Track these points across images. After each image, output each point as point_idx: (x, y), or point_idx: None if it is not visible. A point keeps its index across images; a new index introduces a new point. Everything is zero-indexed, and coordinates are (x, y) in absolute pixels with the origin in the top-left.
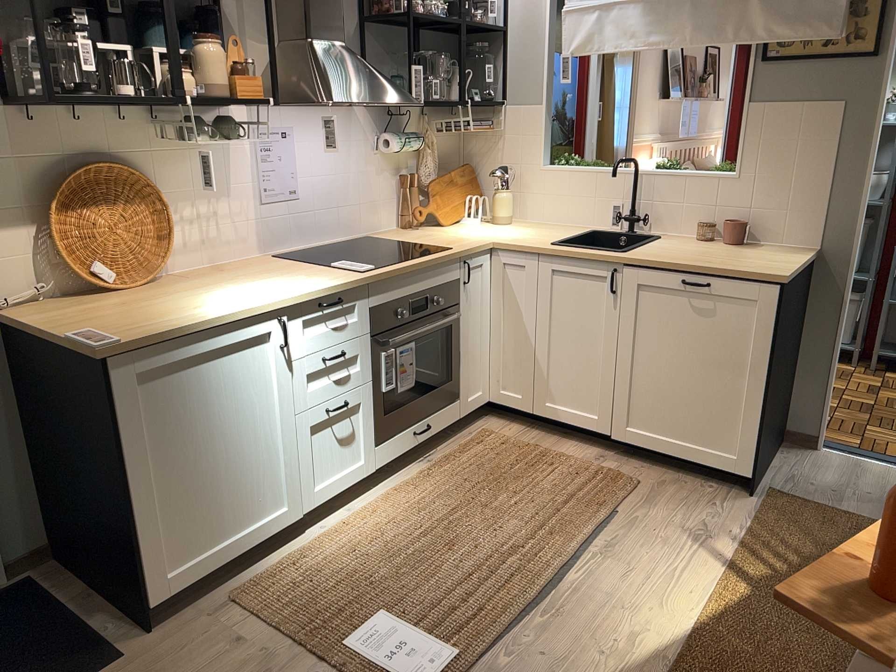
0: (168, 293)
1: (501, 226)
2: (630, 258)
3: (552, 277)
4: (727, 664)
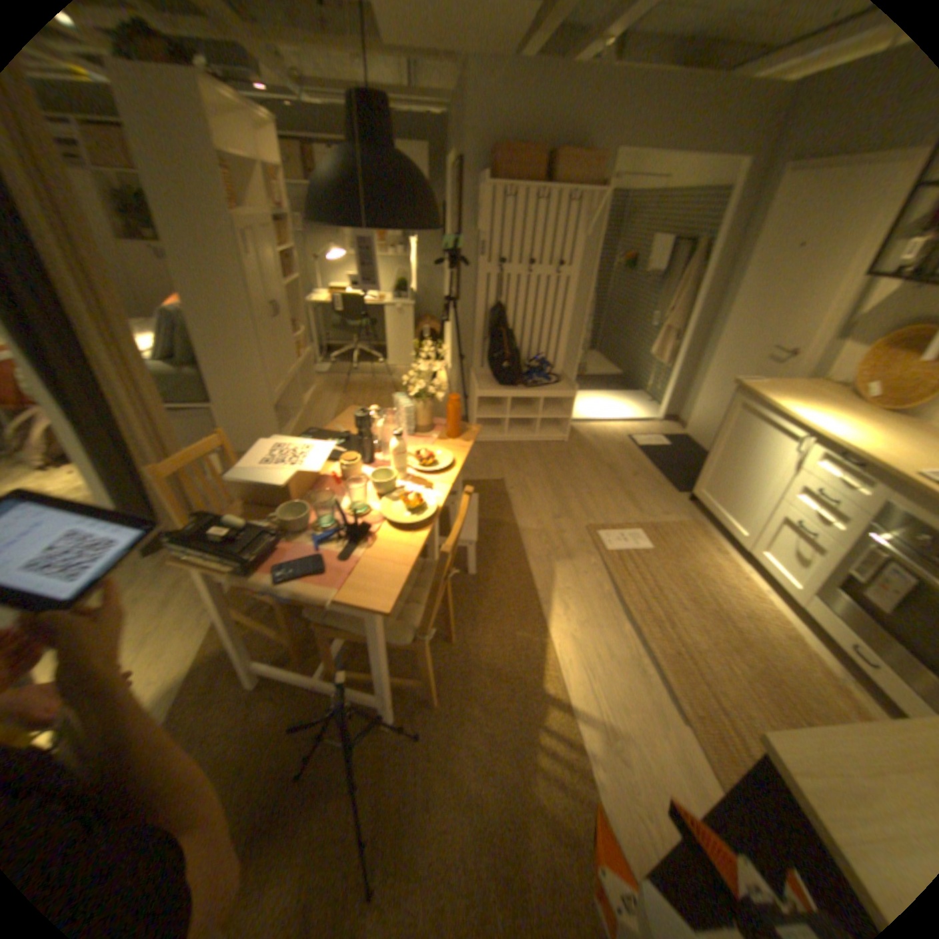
0: (857, 410)
1: None
2: None
3: None
4: (522, 617)
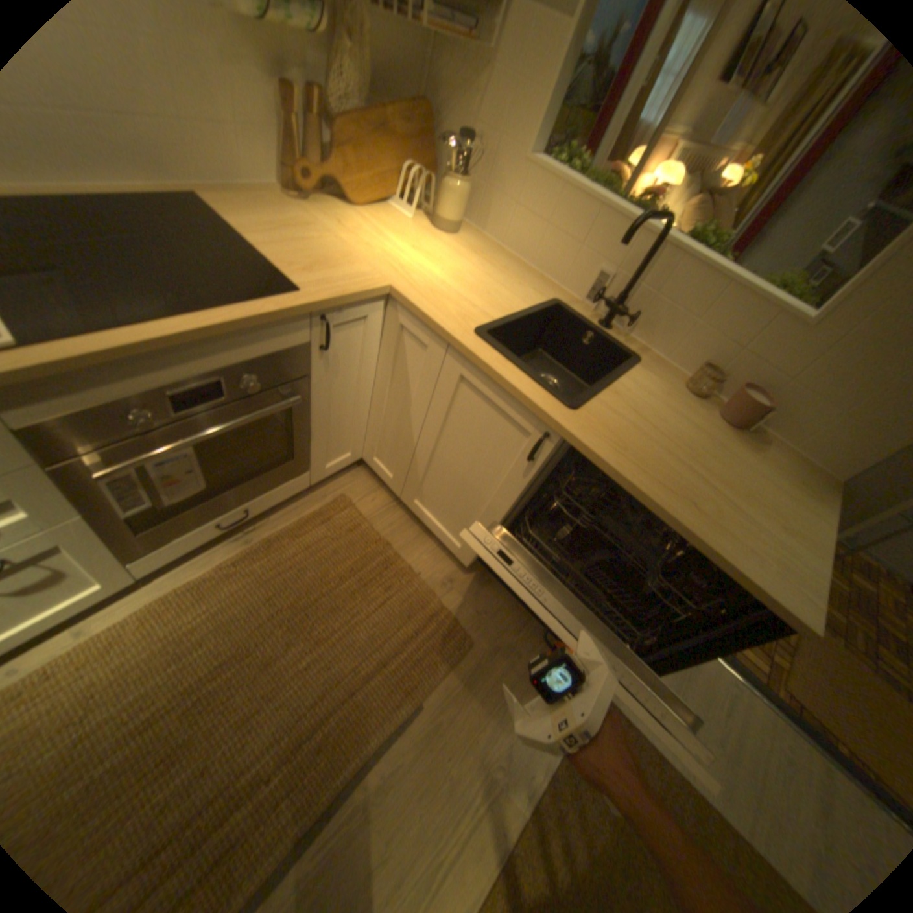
0: None
1: (437, 237)
2: (575, 436)
3: (456, 382)
4: None
